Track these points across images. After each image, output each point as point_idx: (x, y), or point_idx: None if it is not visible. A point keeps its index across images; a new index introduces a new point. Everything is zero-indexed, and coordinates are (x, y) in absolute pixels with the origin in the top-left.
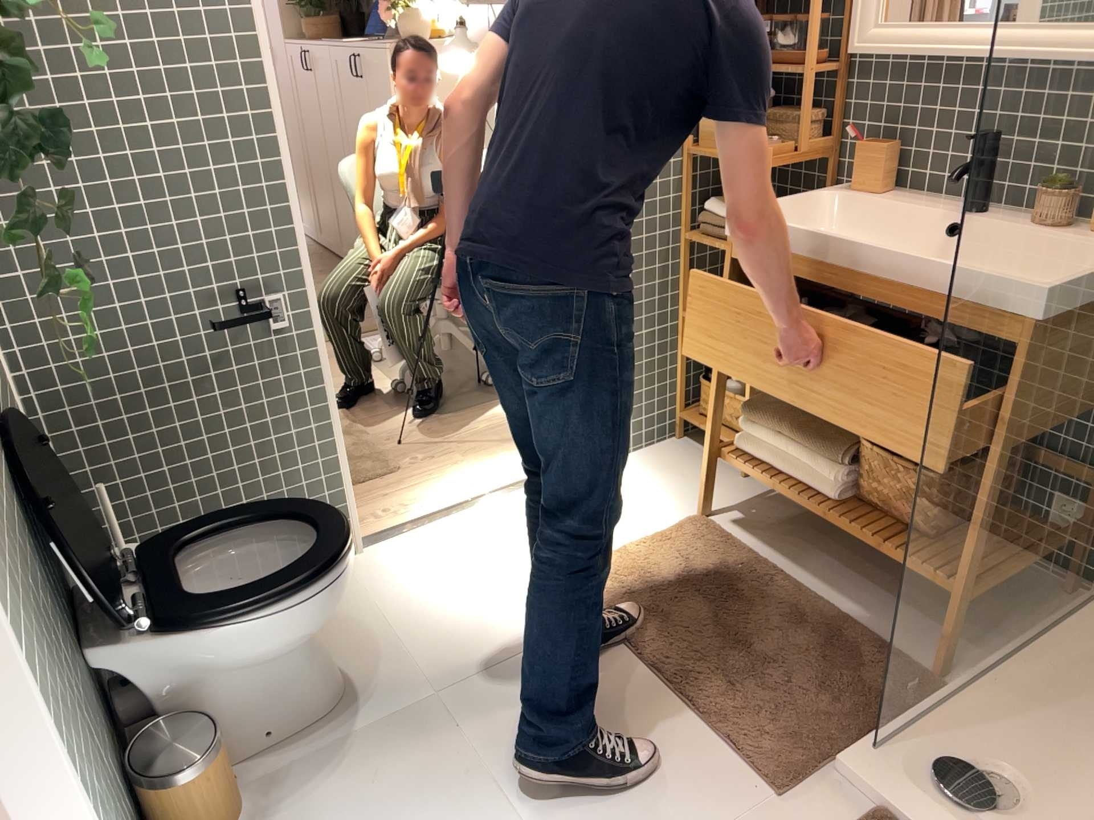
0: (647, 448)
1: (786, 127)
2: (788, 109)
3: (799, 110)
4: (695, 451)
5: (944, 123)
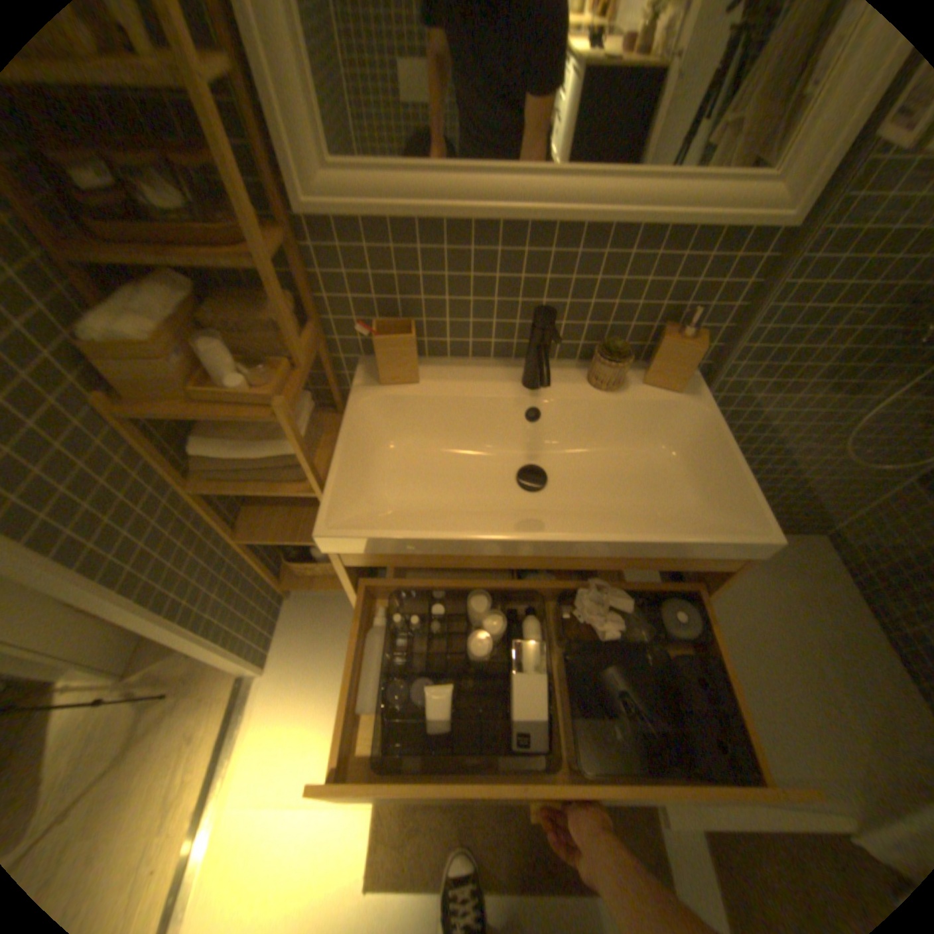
0: (277, 636)
1: (258, 332)
2: (215, 283)
3: (236, 283)
4: (316, 603)
5: (462, 286)
